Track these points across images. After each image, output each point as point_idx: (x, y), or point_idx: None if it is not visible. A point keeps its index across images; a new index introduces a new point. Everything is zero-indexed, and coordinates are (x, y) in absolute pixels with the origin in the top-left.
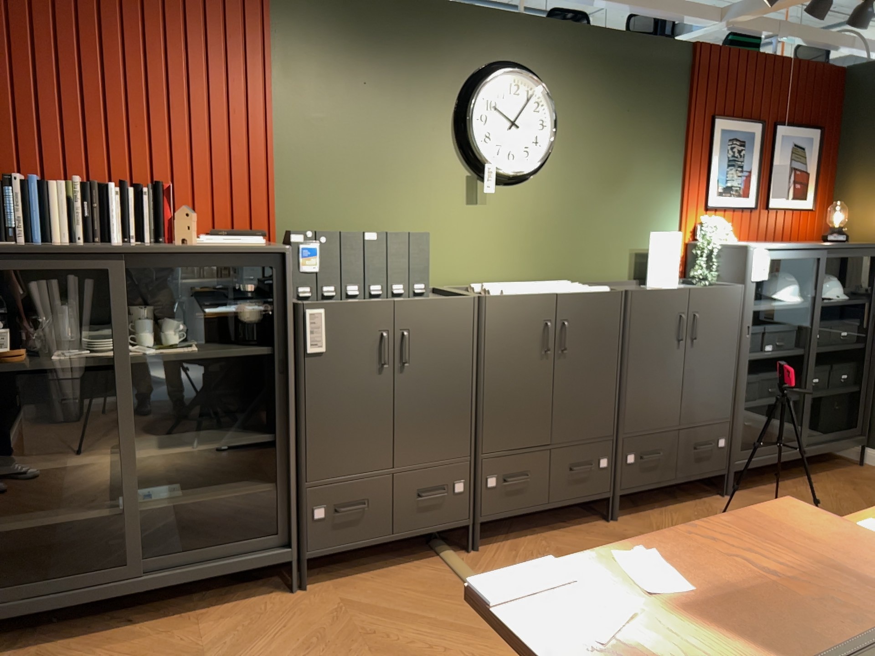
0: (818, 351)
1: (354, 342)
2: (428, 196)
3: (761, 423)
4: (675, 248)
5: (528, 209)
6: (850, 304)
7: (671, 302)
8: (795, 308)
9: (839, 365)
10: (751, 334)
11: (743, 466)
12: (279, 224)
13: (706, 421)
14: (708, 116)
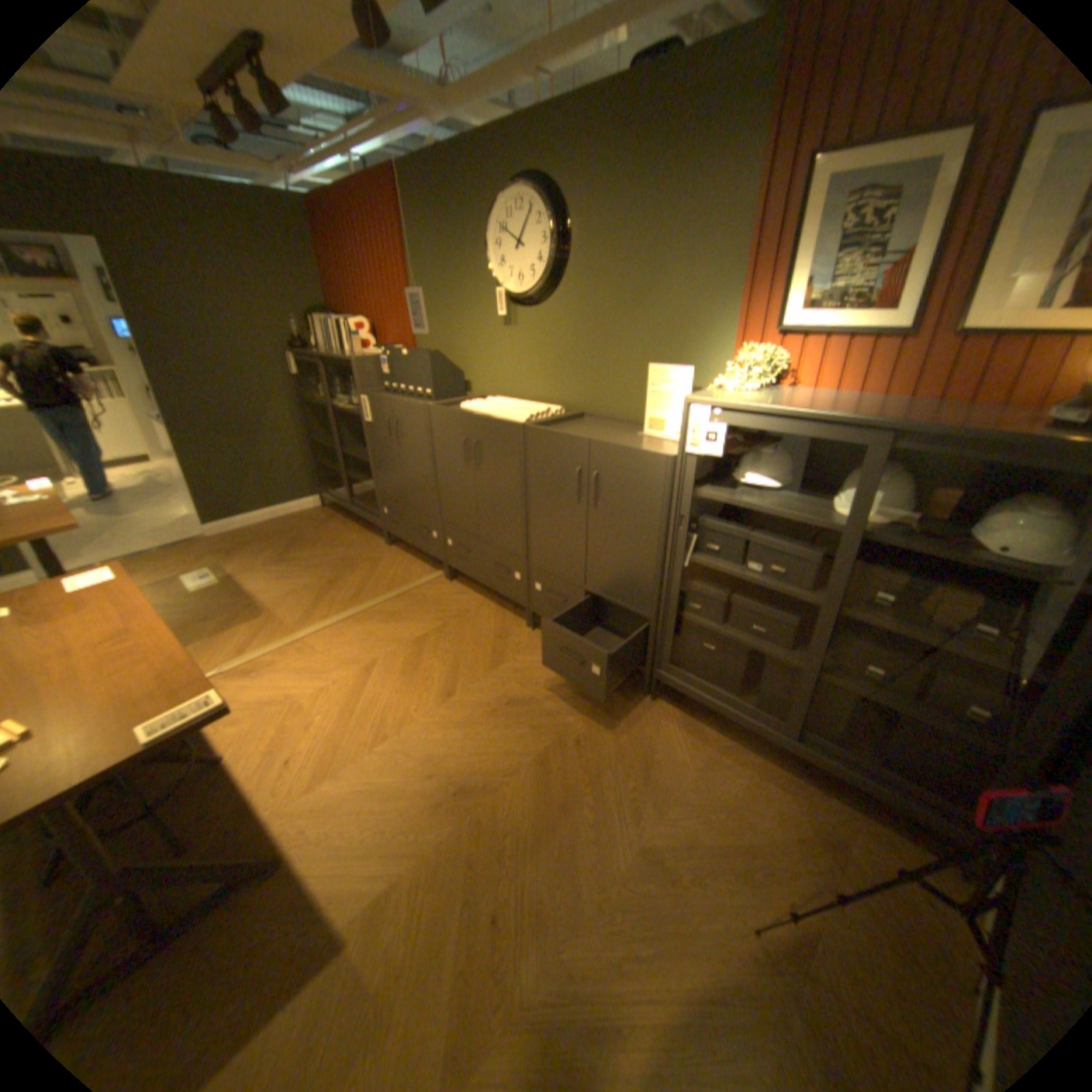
0: (848, 616)
1: (380, 421)
2: (480, 320)
3: (732, 659)
4: (682, 389)
5: (548, 331)
6: (1012, 575)
7: (567, 450)
8: (806, 523)
9: (966, 682)
10: (686, 528)
11: (667, 681)
12: (417, 342)
13: (615, 599)
14: (803, 155)
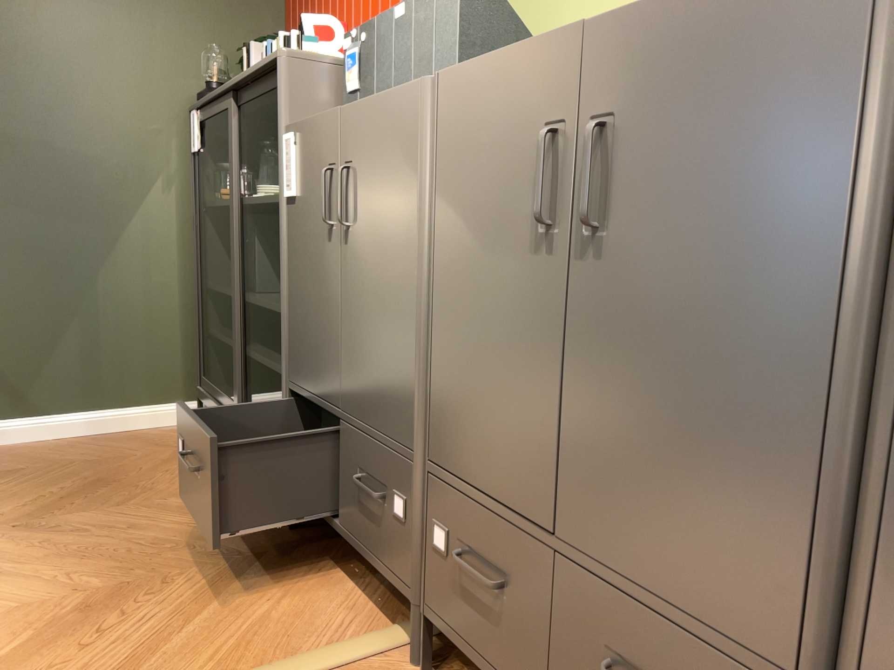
0: None
1: (313, 185)
2: None
3: None
4: None
5: None
6: None
7: None
8: None
9: None
10: None
11: None
12: None
13: None
14: None
